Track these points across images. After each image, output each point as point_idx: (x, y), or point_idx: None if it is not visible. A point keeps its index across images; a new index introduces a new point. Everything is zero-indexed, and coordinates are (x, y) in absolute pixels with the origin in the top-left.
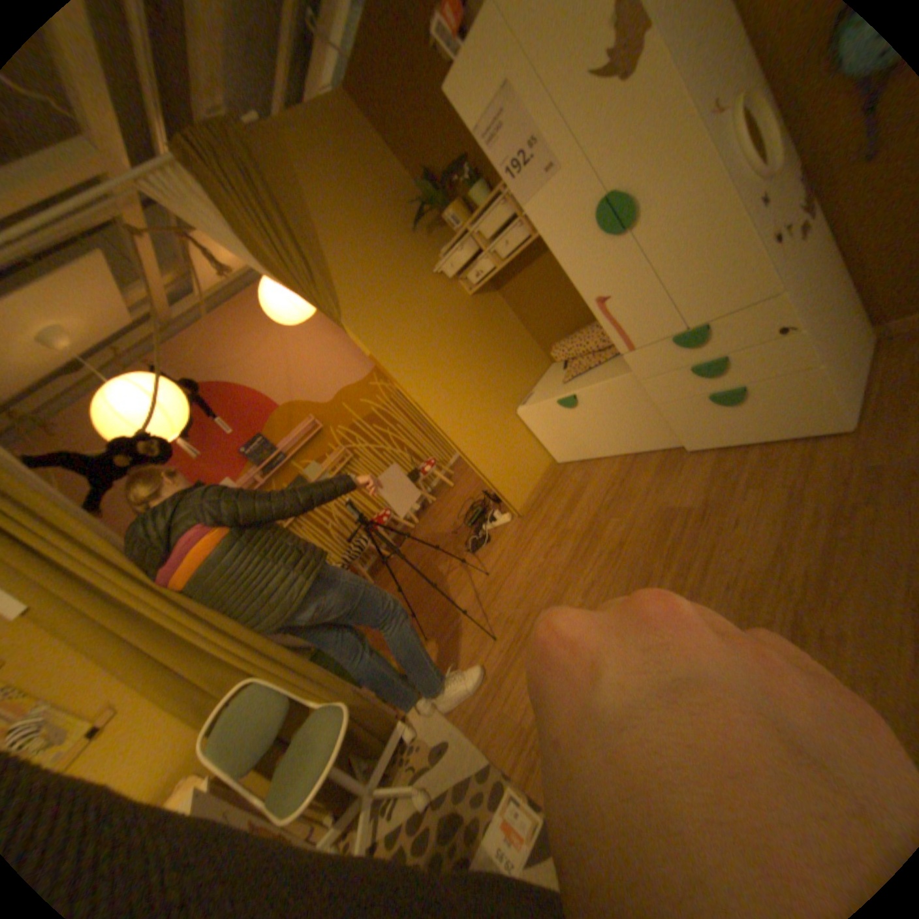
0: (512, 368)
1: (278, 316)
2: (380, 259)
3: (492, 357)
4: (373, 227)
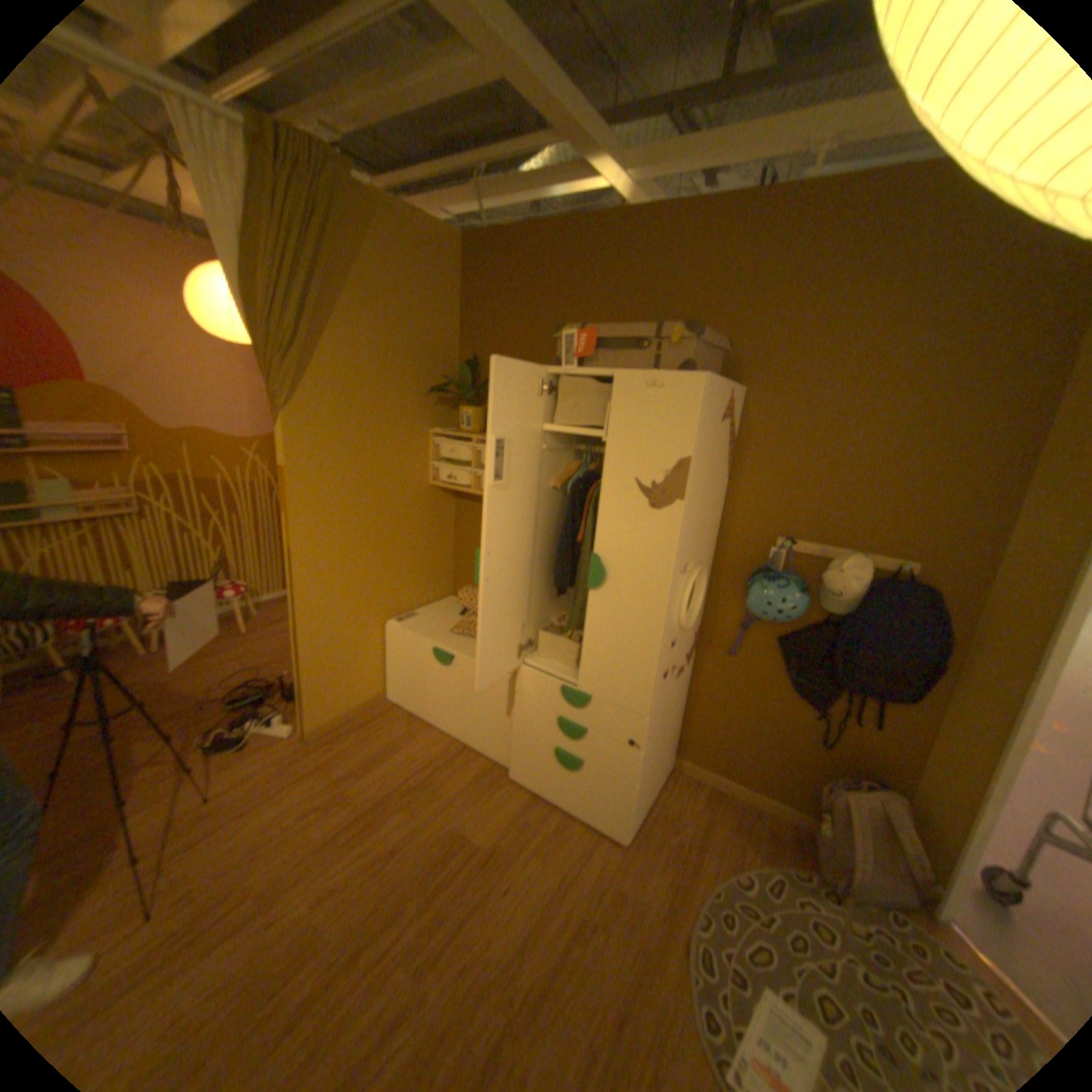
0: (414, 578)
1: (198, 316)
2: (373, 392)
3: (404, 556)
4: (391, 361)
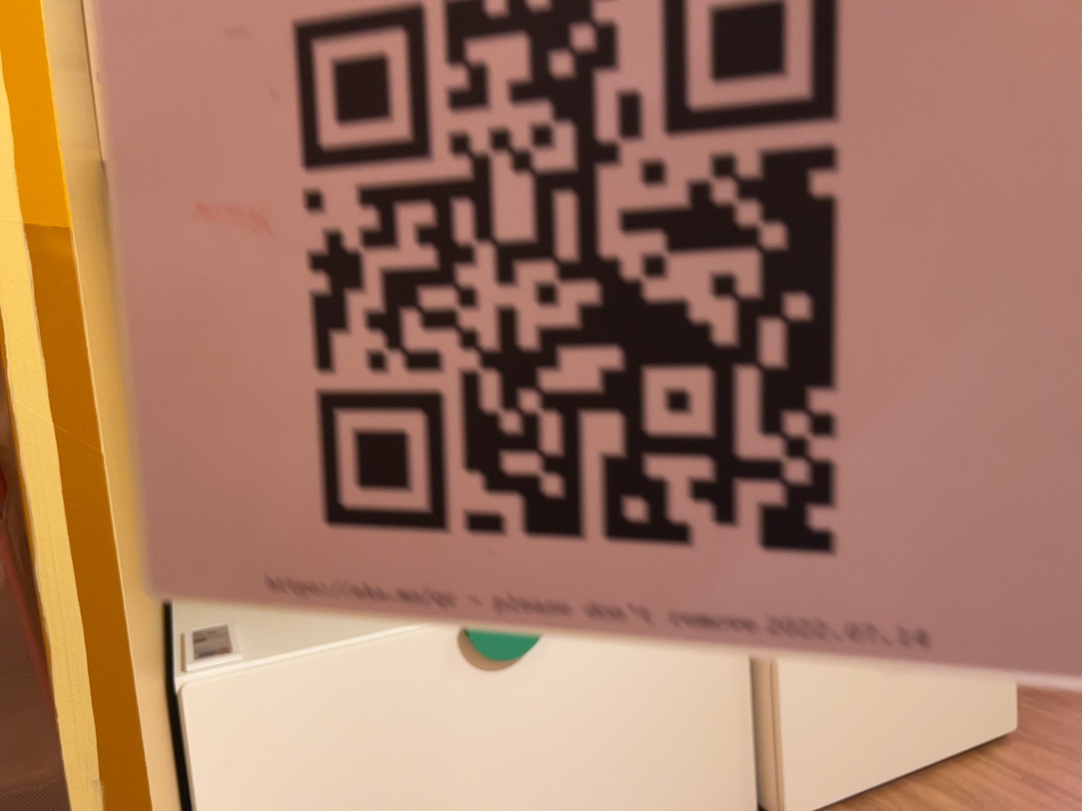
0: None
1: None
2: None
3: None
4: None
